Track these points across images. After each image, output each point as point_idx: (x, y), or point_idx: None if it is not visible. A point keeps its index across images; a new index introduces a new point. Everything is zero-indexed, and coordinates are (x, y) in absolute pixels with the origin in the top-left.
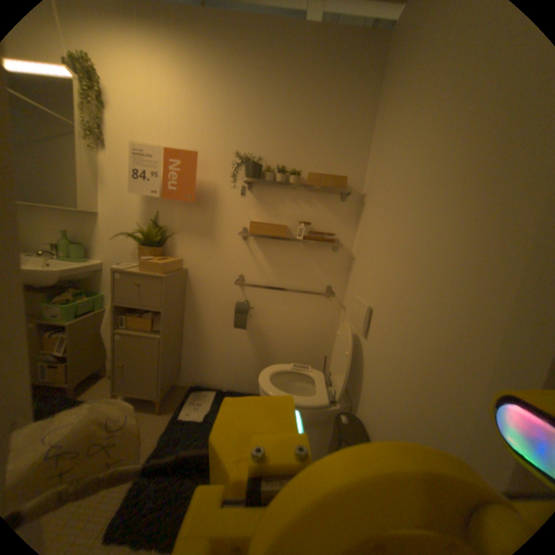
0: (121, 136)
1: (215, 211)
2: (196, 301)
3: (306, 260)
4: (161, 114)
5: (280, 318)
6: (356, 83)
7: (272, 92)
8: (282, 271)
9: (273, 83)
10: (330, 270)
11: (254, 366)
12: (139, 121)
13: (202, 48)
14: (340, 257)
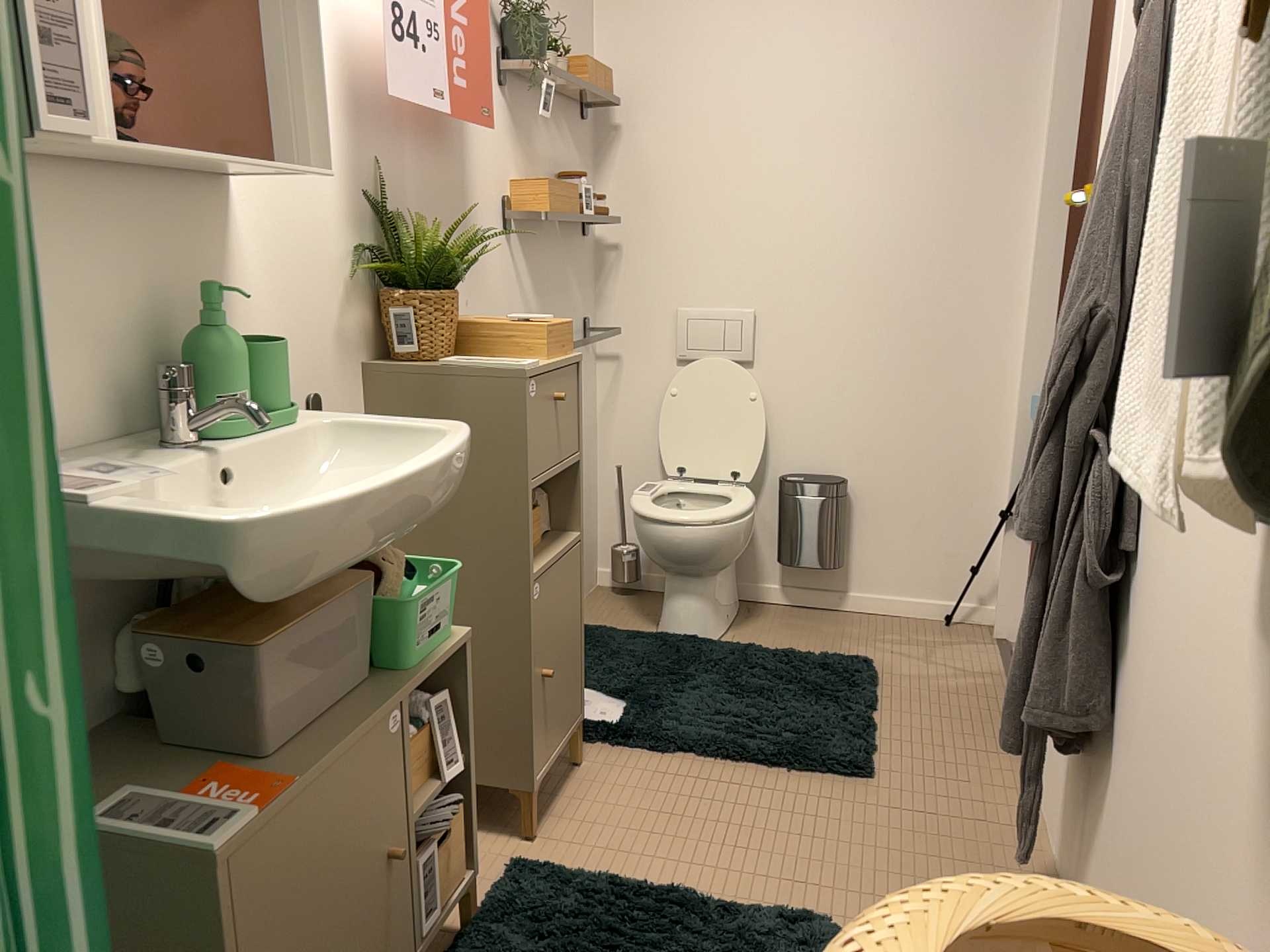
0: None
1: (467, 159)
2: None
3: (565, 269)
4: None
5: None
6: None
7: None
8: (548, 306)
9: None
10: (583, 285)
11: None
12: None
13: None
14: (588, 252)
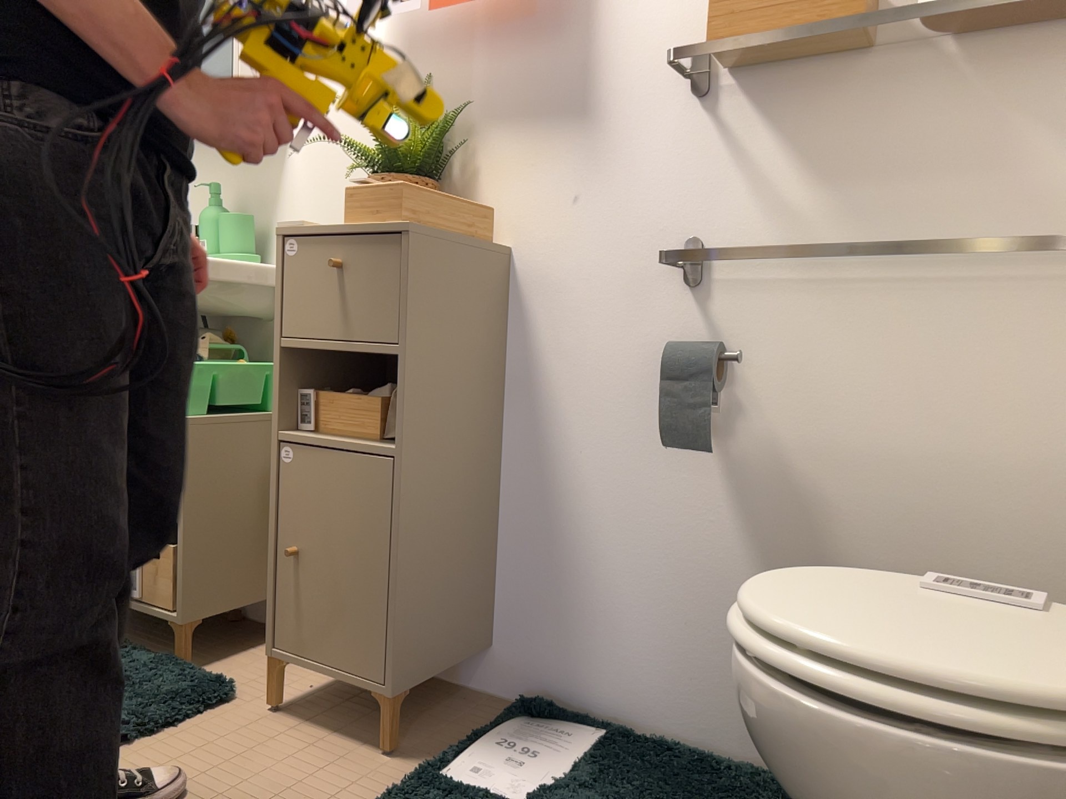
0: None
1: (591, 31)
2: (536, 367)
3: (967, 127)
4: None
5: (862, 414)
6: None
7: None
8: (858, 200)
9: None
10: None
11: None
12: None
13: None
14: None
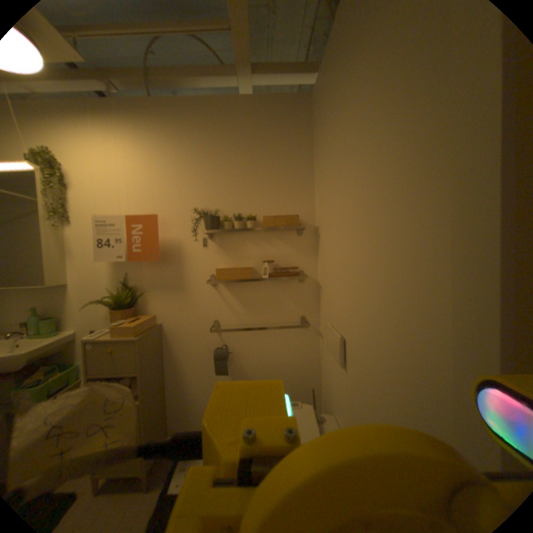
0: (85, 211)
1: (182, 264)
2: (174, 355)
3: (276, 295)
4: (120, 187)
5: (261, 357)
6: (291, 137)
7: (218, 154)
8: (255, 310)
9: (218, 147)
10: (300, 301)
11: None
12: (101, 195)
13: (151, 128)
14: (307, 287)
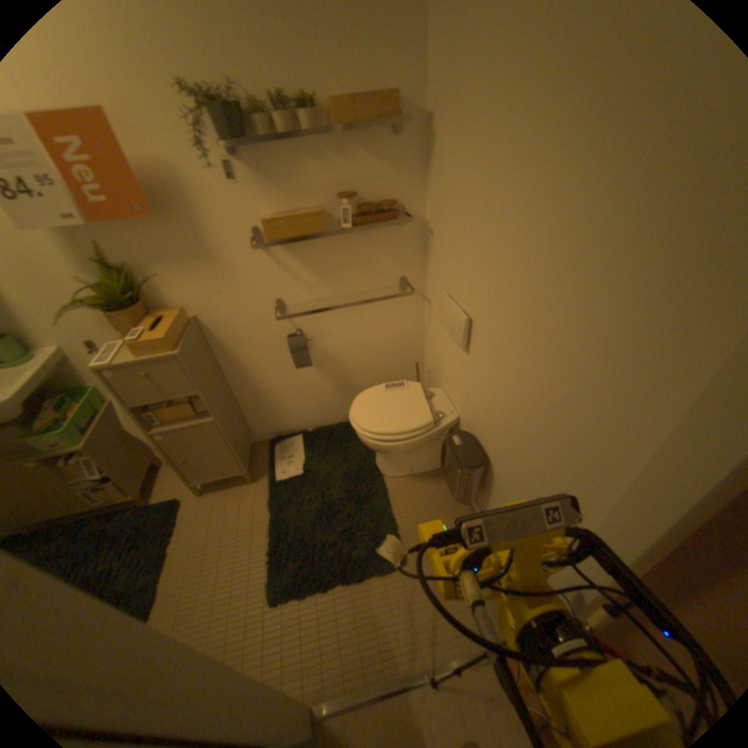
0: None
1: (191, 215)
2: (229, 354)
3: (361, 252)
4: None
5: (348, 338)
6: None
7: None
8: (333, 278)
9: None
10: (397, 257)
11: (334, 397)
12: None
13: None
14: (408, 233)
